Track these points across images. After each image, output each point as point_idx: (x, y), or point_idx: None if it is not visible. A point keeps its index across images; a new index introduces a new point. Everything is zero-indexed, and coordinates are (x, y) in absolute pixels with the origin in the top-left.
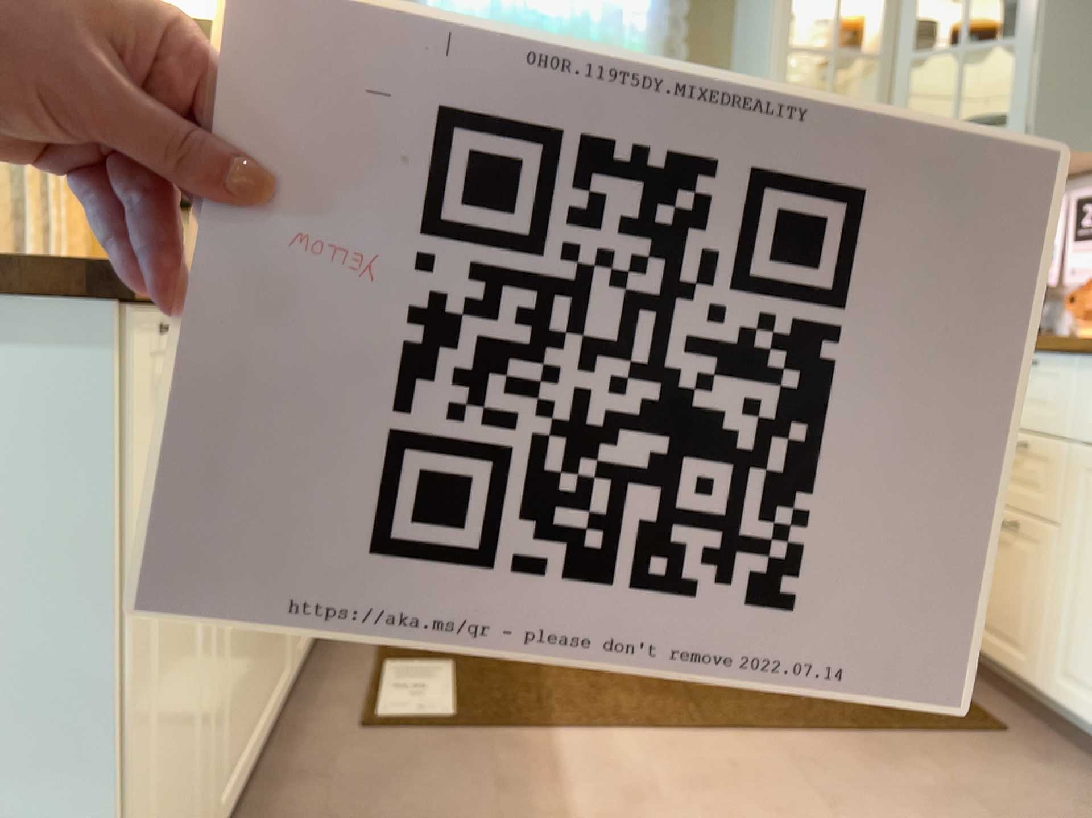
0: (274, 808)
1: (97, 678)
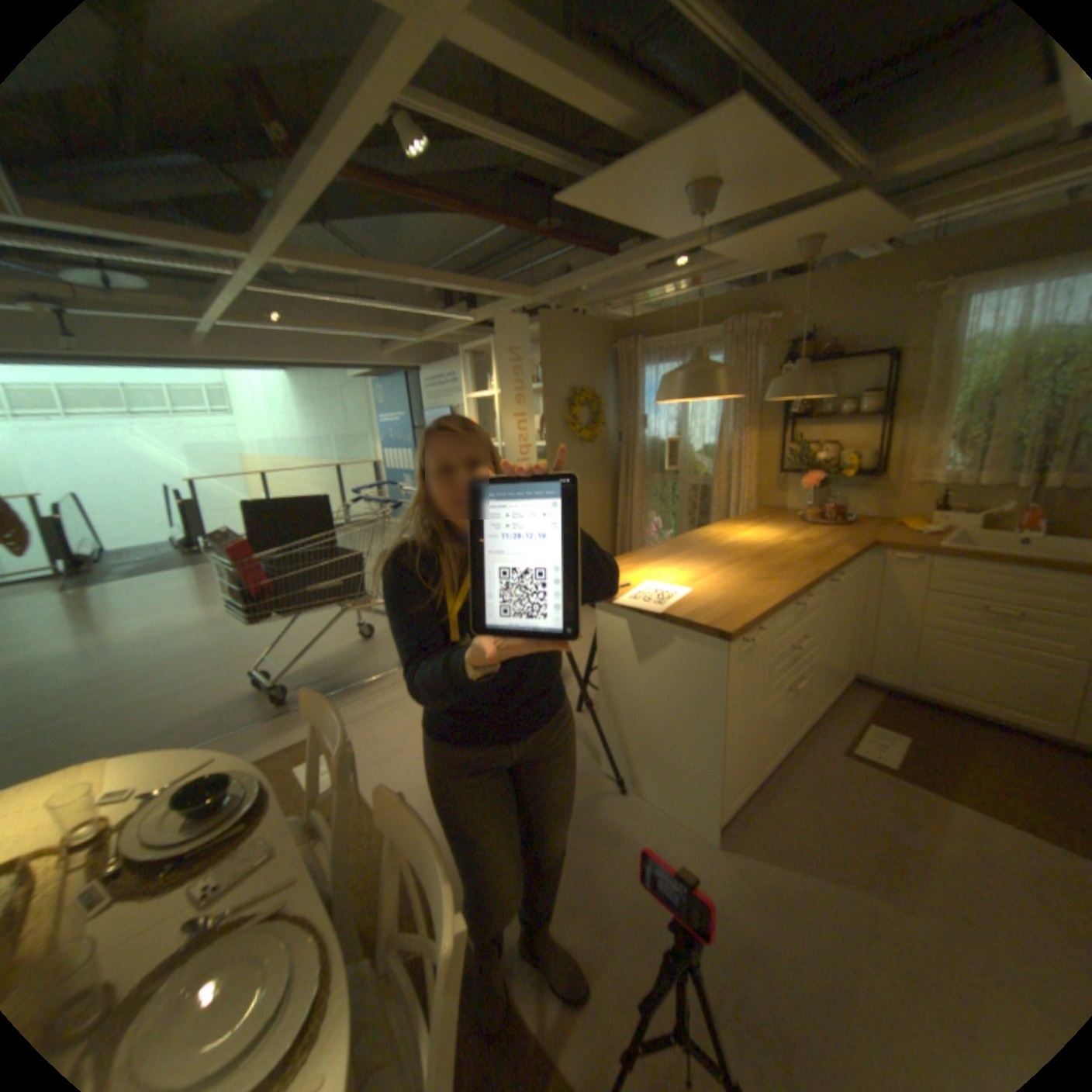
0: (797, 774)
1: (725, 732)
